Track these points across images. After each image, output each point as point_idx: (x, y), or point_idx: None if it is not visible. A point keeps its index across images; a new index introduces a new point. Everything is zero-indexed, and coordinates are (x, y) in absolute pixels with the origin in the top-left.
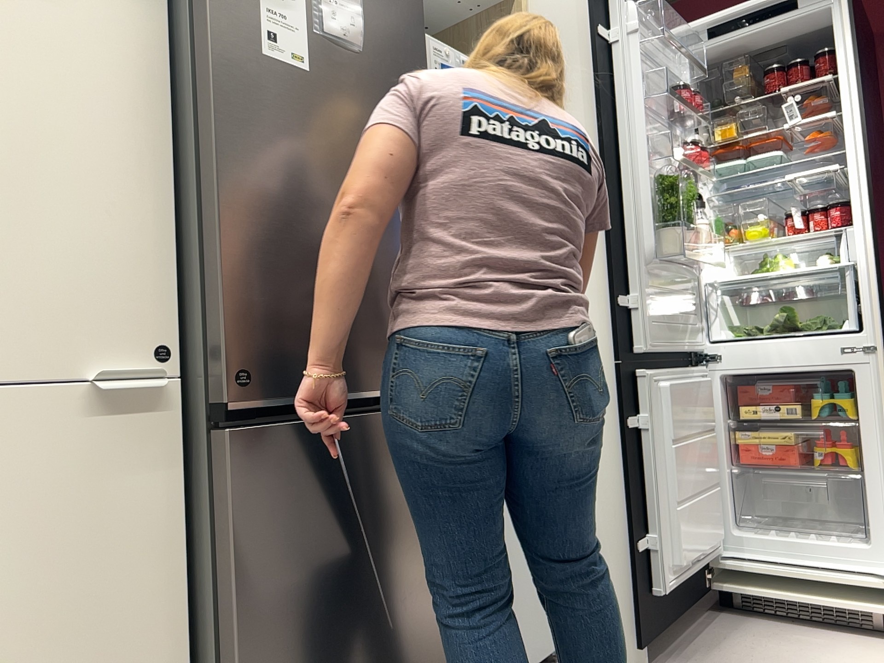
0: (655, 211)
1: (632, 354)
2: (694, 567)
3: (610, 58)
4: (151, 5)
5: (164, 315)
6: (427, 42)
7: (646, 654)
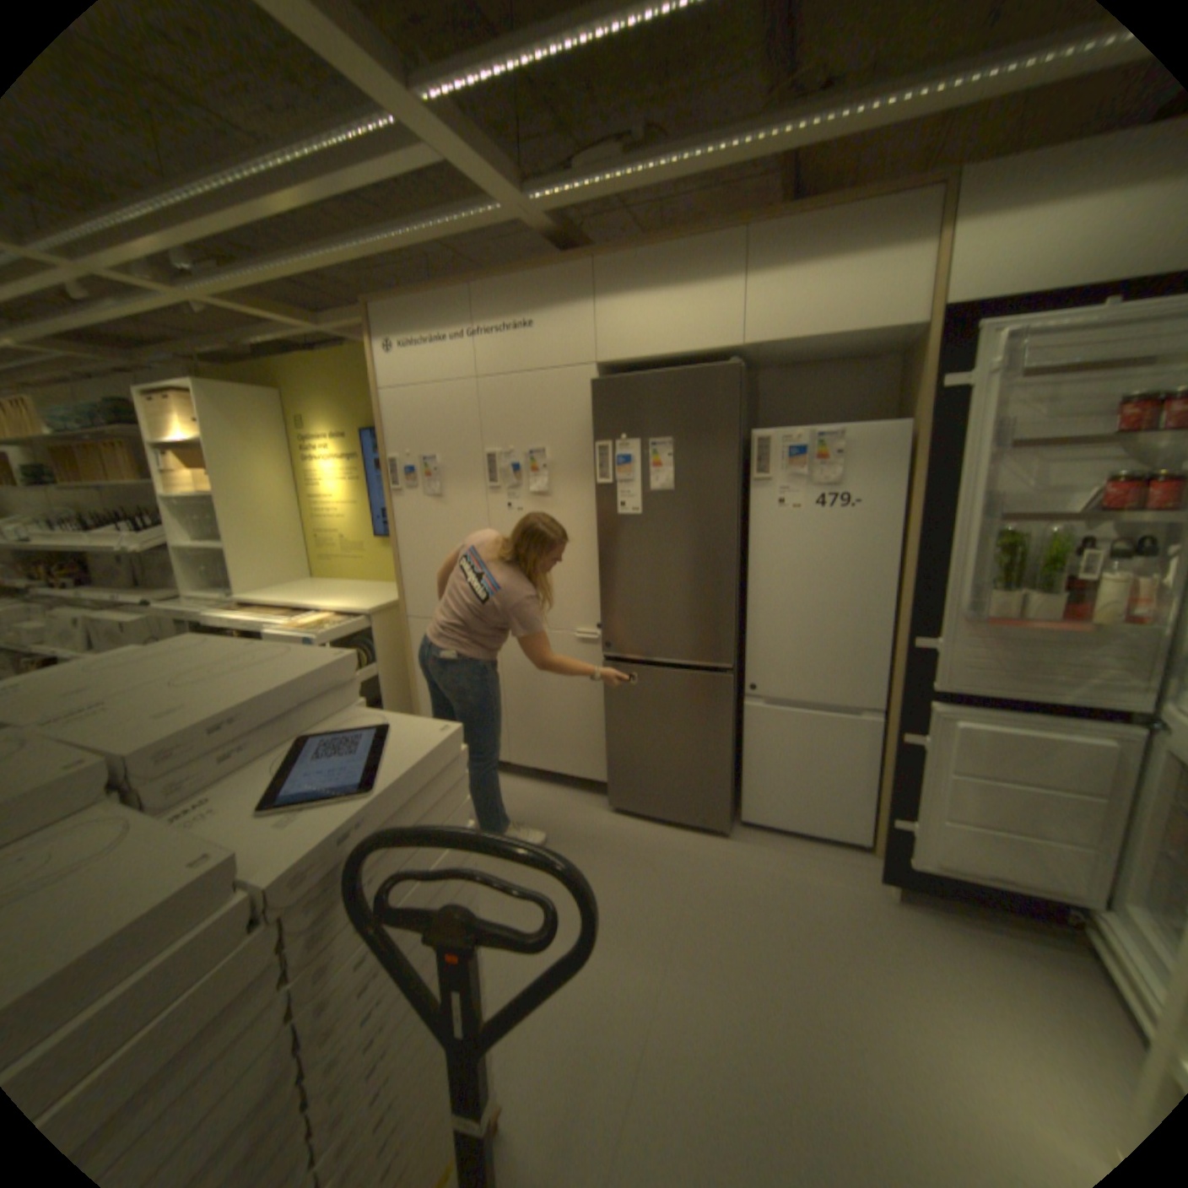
0: (1016, 562)
1: (931, 689)
2: (994, 884)
3: (967, 405)
4: (595, 494)
5: (601, 612)
6: (773, 437)
7: (897, 895)
